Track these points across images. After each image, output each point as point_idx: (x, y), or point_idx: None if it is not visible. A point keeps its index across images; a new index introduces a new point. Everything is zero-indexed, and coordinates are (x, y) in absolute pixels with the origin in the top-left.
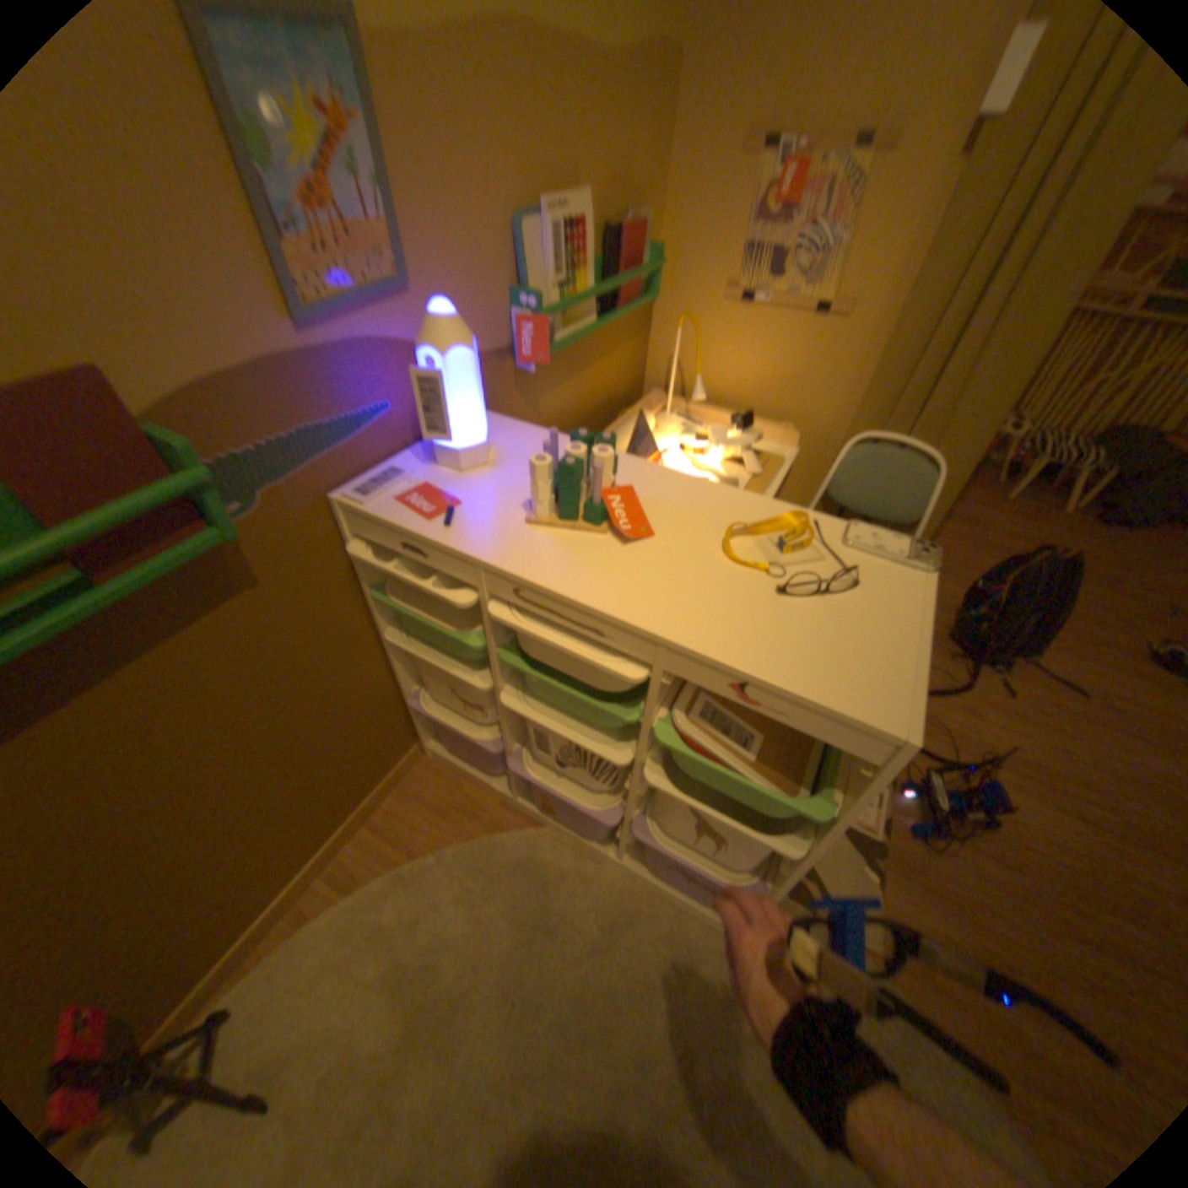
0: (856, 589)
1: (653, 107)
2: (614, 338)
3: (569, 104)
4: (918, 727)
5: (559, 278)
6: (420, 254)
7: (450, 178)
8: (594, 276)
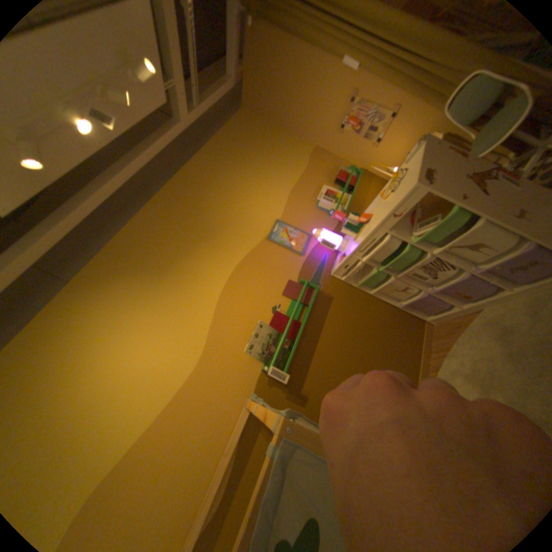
0: (409, 169)
1: (322, 158)
2: (365, 189)
3: (308, 184)
4: (418, 179)
5: (334, 201)
6: (309, 229)
7: (303, 216)
8: (343, 190)
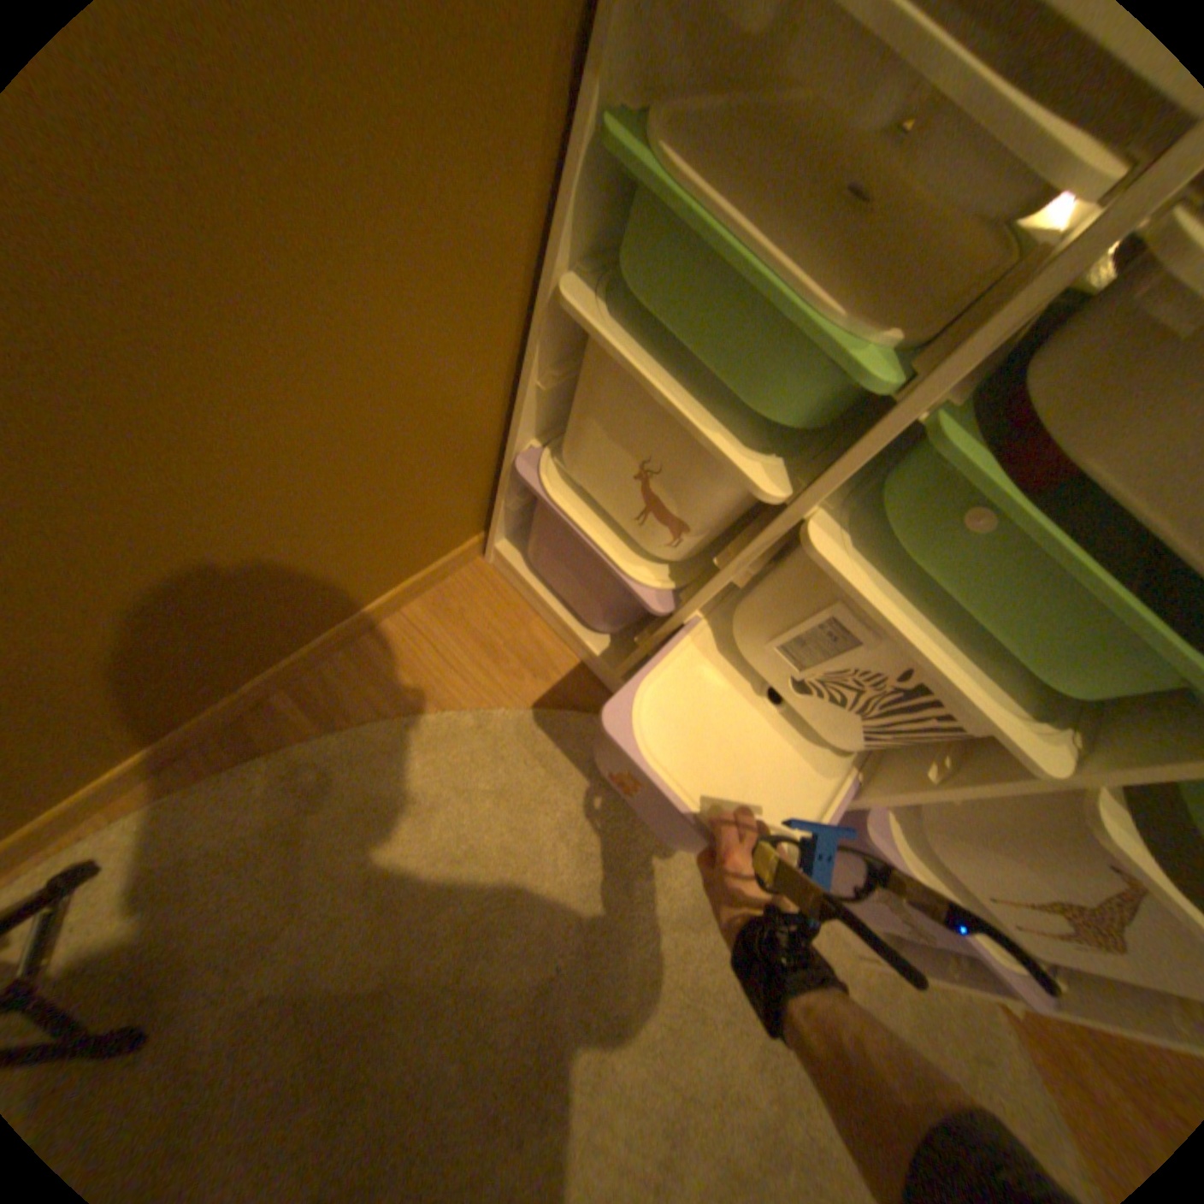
0: None
1: None
2: None
3: None
4: None
5: None
6: None
7: None
8: None
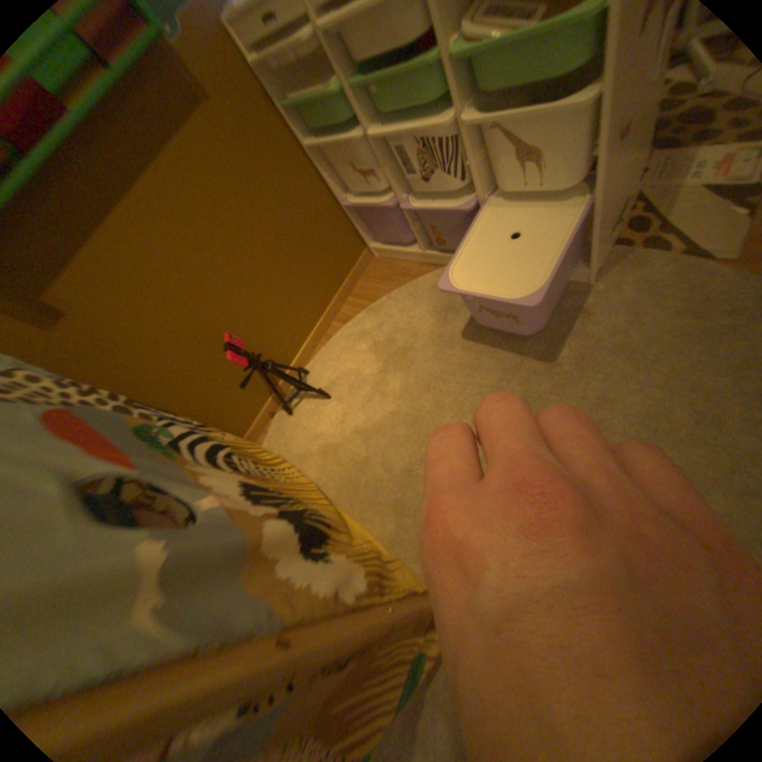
0: None
1: None
2: None
3: None
4: None
5: None
6: None
7: None
8: None
